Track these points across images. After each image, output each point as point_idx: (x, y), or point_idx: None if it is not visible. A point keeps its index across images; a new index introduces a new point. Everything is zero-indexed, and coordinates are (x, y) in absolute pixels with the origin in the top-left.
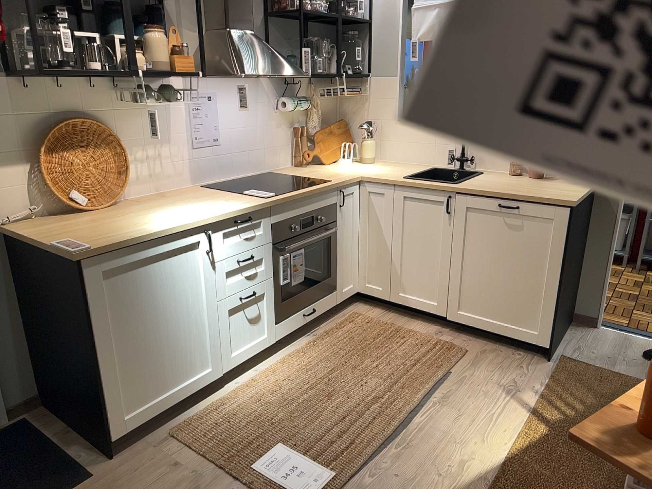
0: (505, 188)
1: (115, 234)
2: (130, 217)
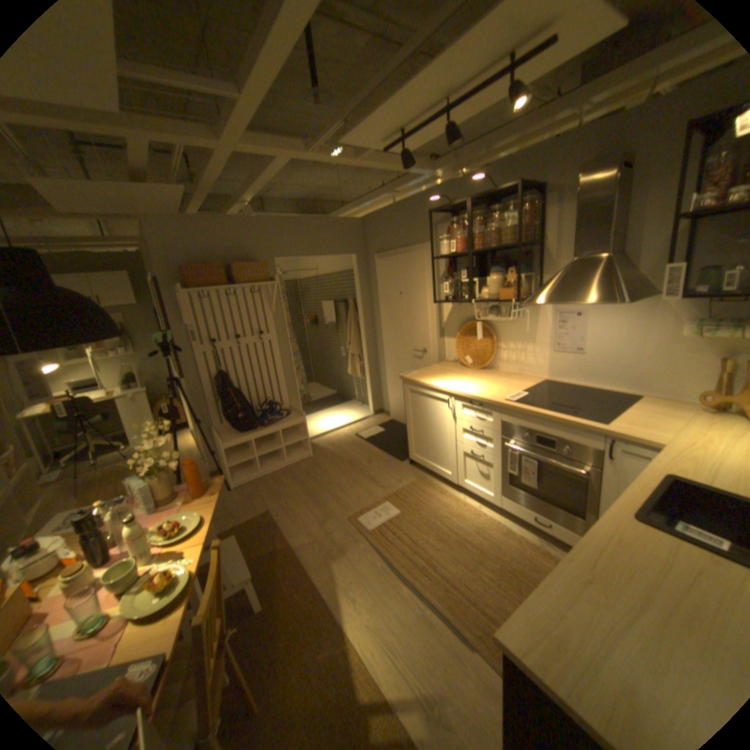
0: (619, 576)
1: (424, 377)
2: (456, 375)
